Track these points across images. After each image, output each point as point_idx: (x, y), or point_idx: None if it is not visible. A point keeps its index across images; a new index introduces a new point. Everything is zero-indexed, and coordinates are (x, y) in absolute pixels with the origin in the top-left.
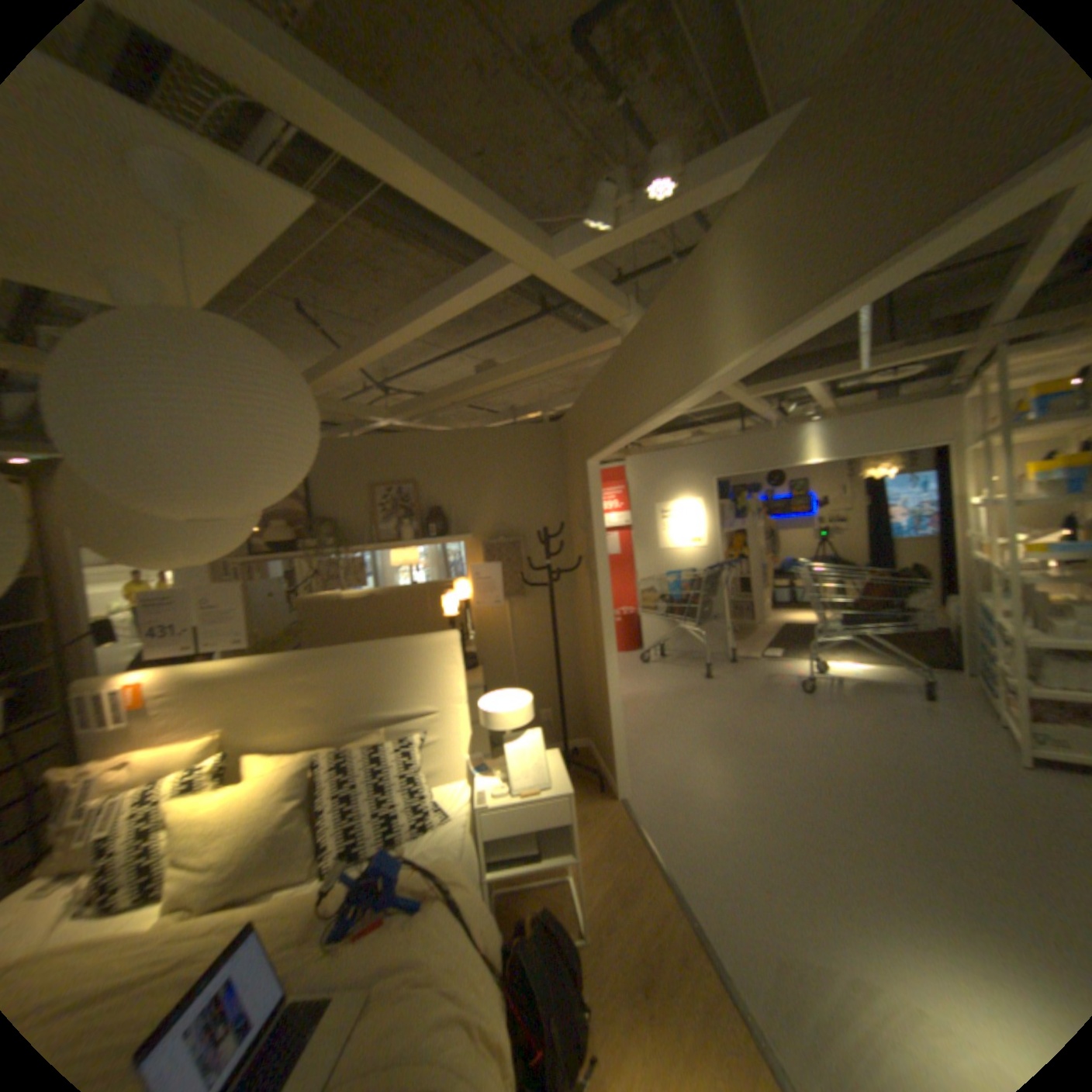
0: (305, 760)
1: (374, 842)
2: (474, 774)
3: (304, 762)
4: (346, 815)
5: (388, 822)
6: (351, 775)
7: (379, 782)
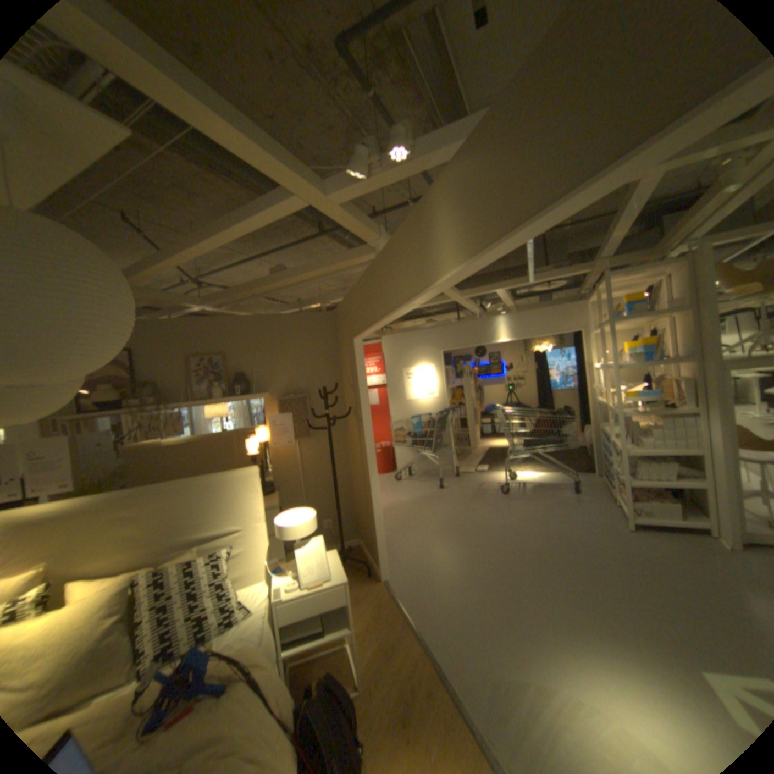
0: (128, 579)
1: (188, 640)
2: (272, 575)
3: (127, 581)
4: (164, 621)
5: (201, 622)
6: (169, 588)
7: (193, 590)
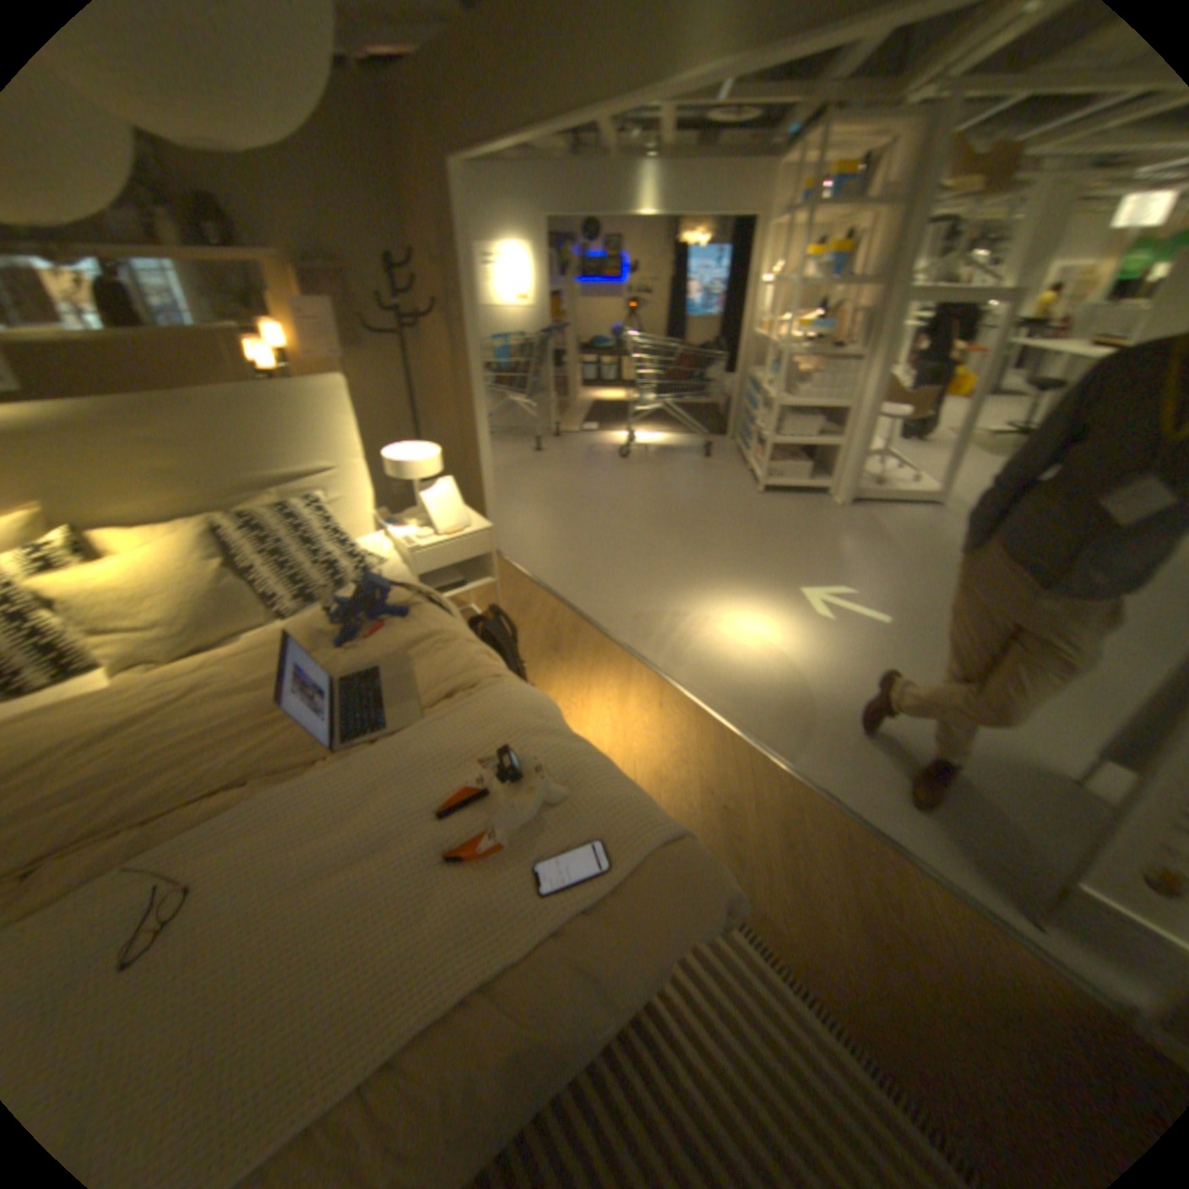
0: (198, 523)
1: (324, 583)
2: (382, 528)
3: (195, 525)
4: (283, 565)
5: (330, 566)
6: (269, 531)
7: (304, 534)
